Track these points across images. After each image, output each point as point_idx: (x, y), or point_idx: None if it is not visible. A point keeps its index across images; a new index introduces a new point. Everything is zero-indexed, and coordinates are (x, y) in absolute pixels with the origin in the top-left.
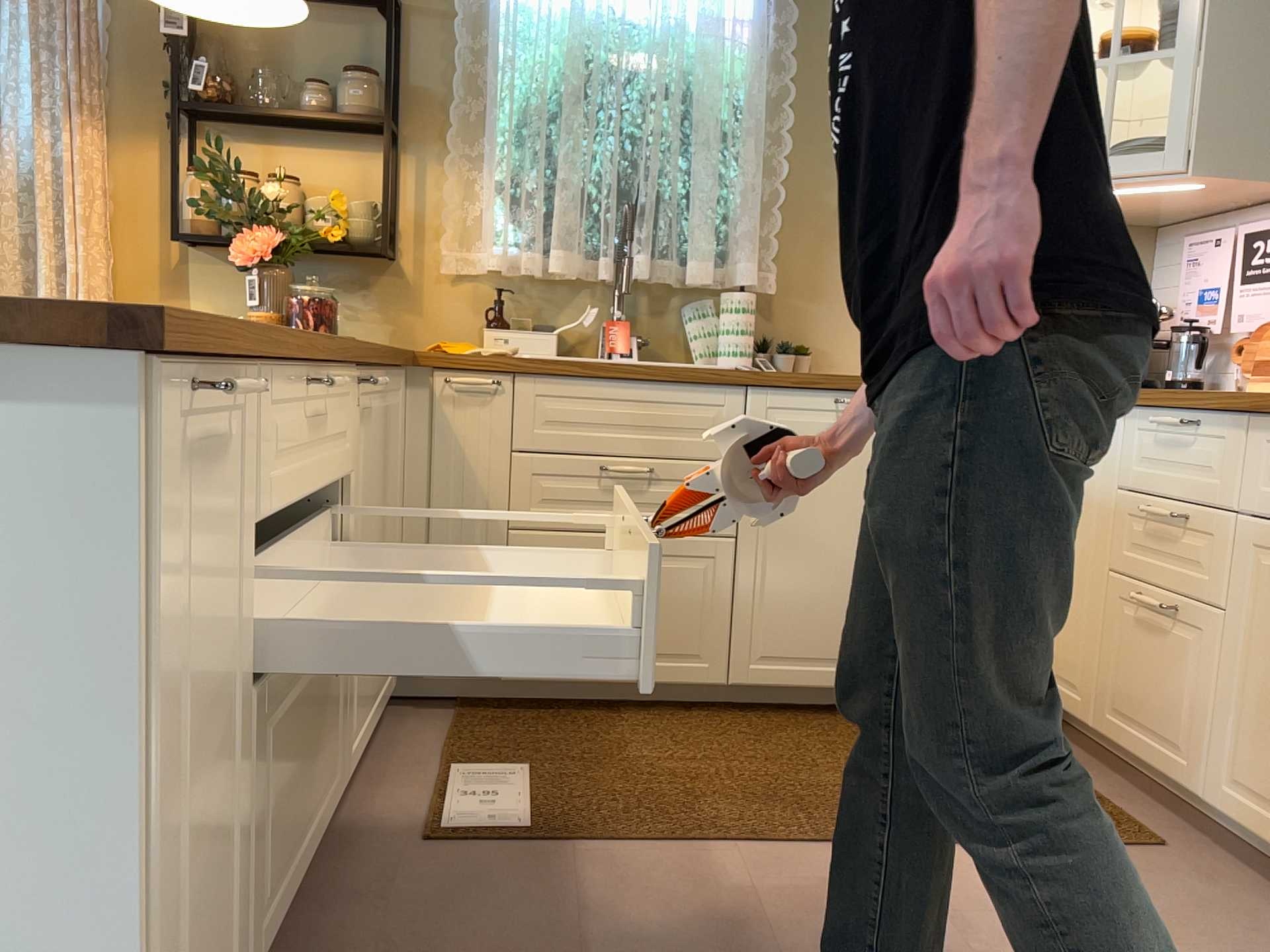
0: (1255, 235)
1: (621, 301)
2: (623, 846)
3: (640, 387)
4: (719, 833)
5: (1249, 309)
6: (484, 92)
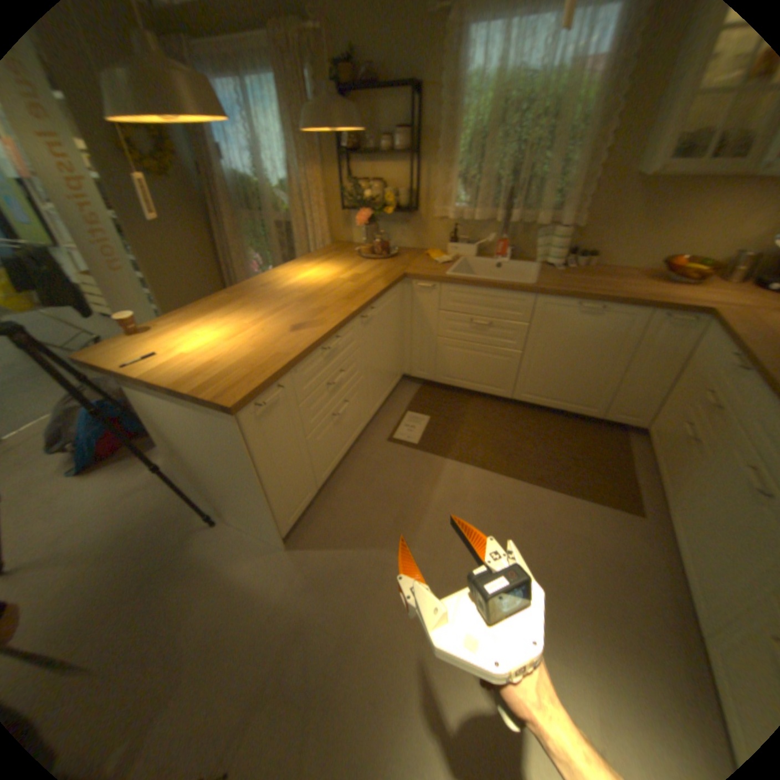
0: None
1: (506, 231)
2: (442, 457)
3: (490, 291)
4: (474, 461)
5: None
6: (455, 126)
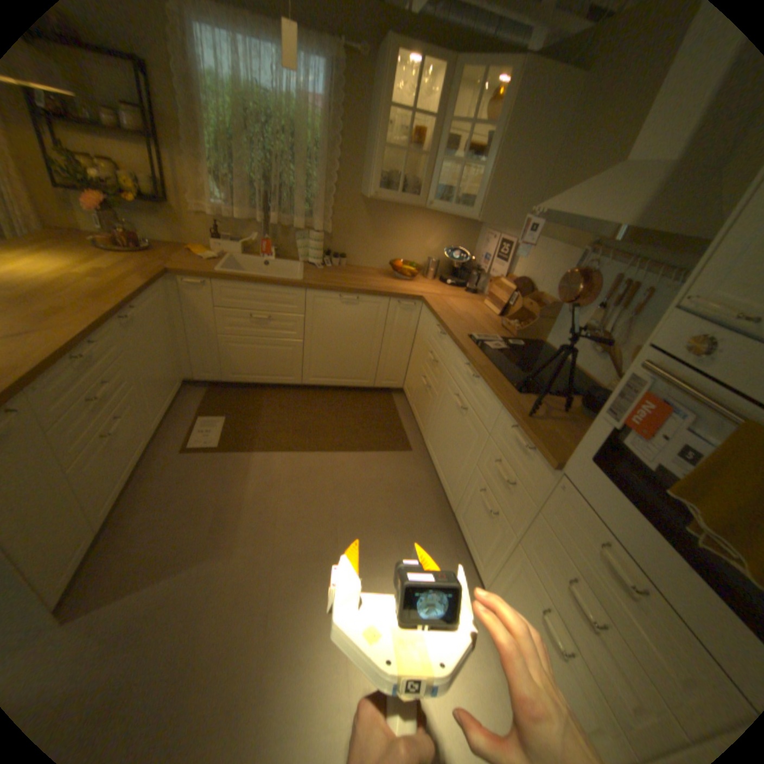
0: (503, 241)
1: (267, 232)
2: (246, 453)
3: (263, 287)
4: (279, 447)
5: (495, 269)
6: (195, 121)
